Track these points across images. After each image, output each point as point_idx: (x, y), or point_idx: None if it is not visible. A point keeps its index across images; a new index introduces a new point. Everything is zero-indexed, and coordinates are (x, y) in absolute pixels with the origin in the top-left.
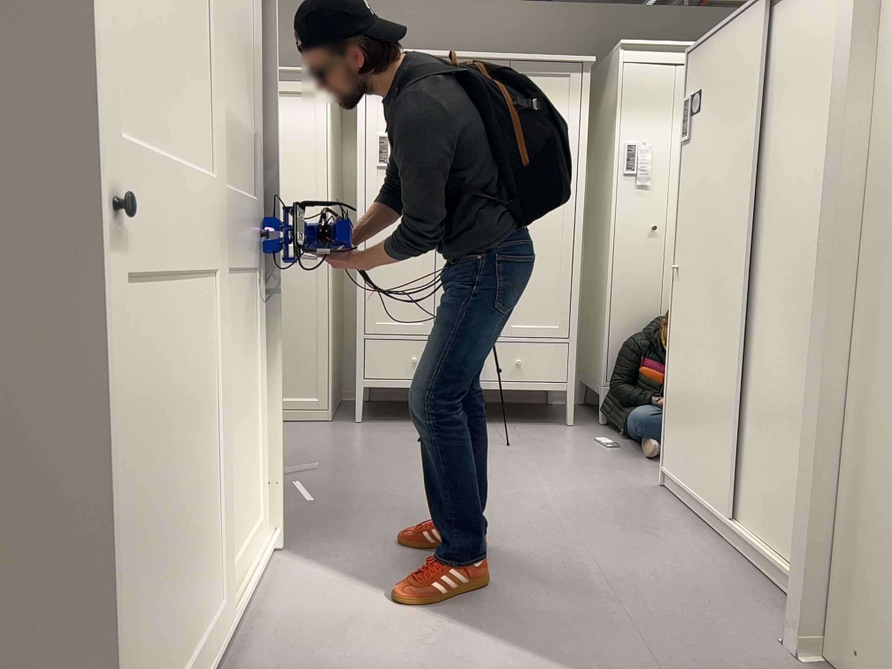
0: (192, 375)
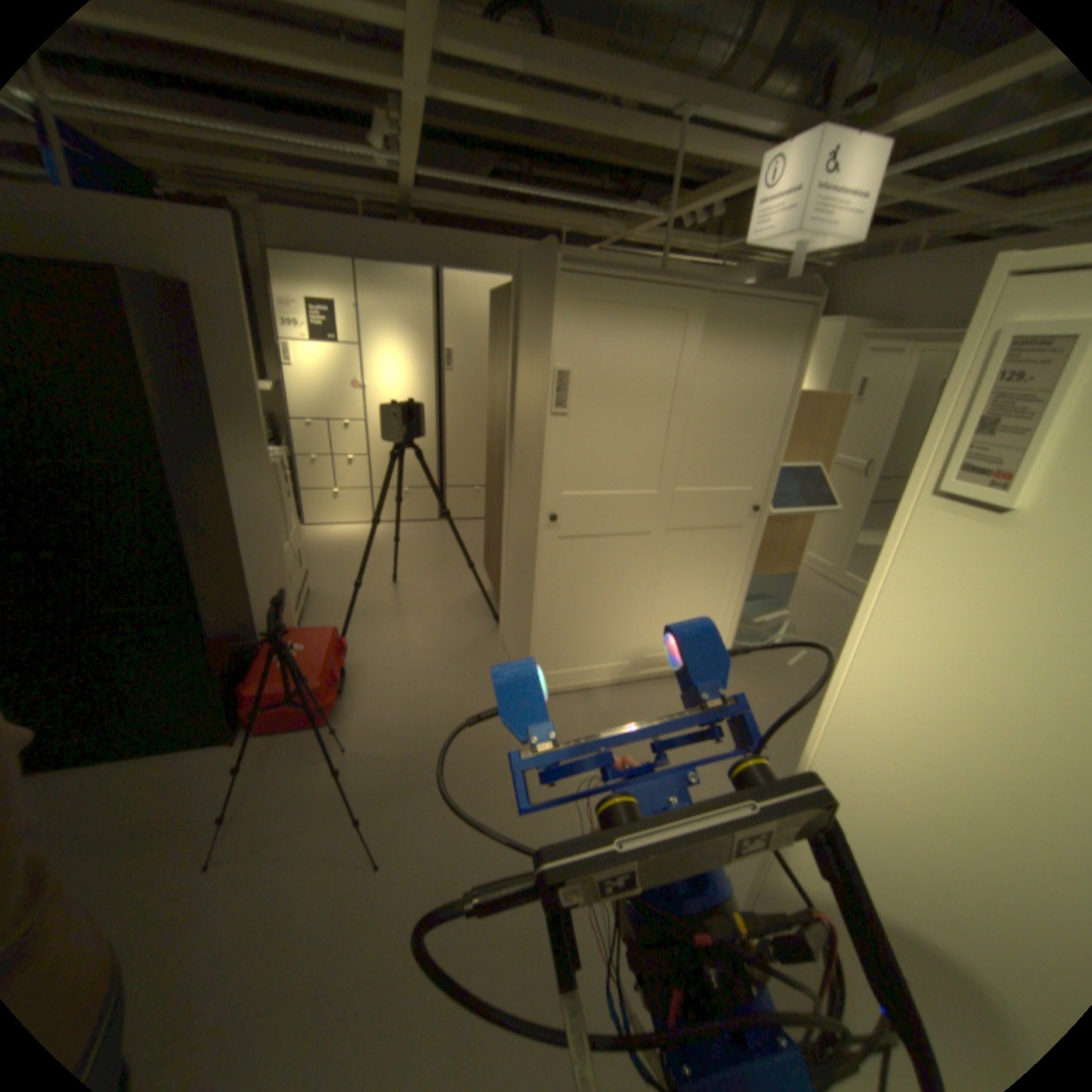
0: (624, 570)
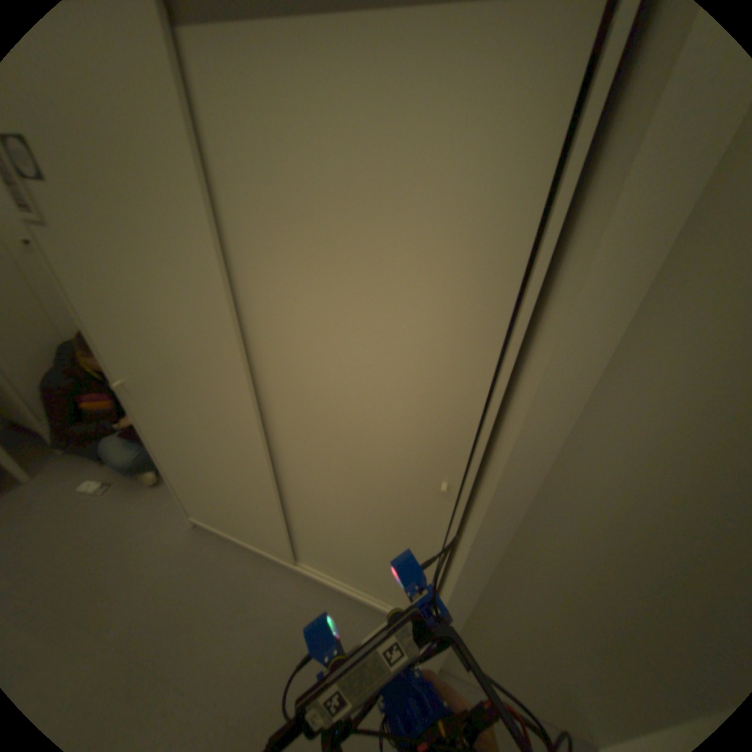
0: None
